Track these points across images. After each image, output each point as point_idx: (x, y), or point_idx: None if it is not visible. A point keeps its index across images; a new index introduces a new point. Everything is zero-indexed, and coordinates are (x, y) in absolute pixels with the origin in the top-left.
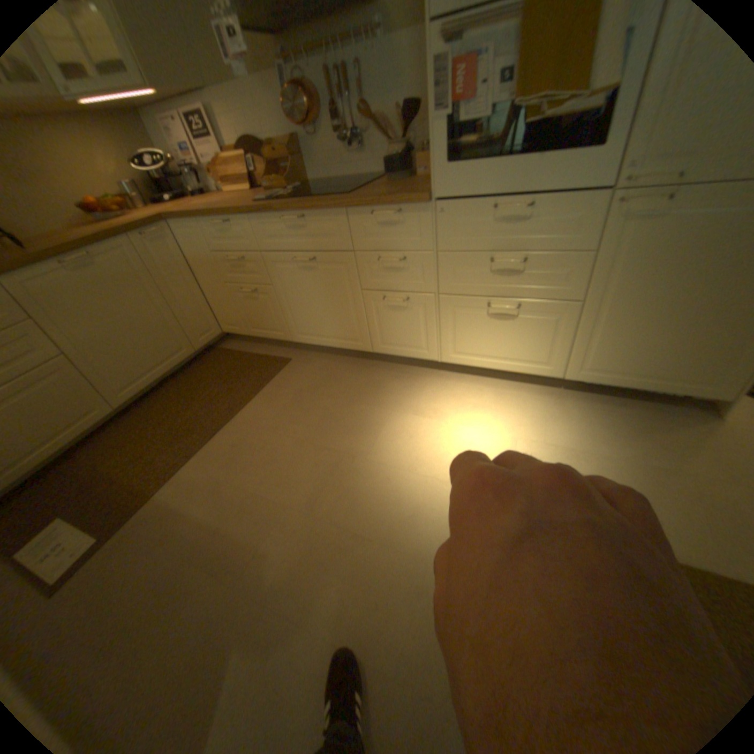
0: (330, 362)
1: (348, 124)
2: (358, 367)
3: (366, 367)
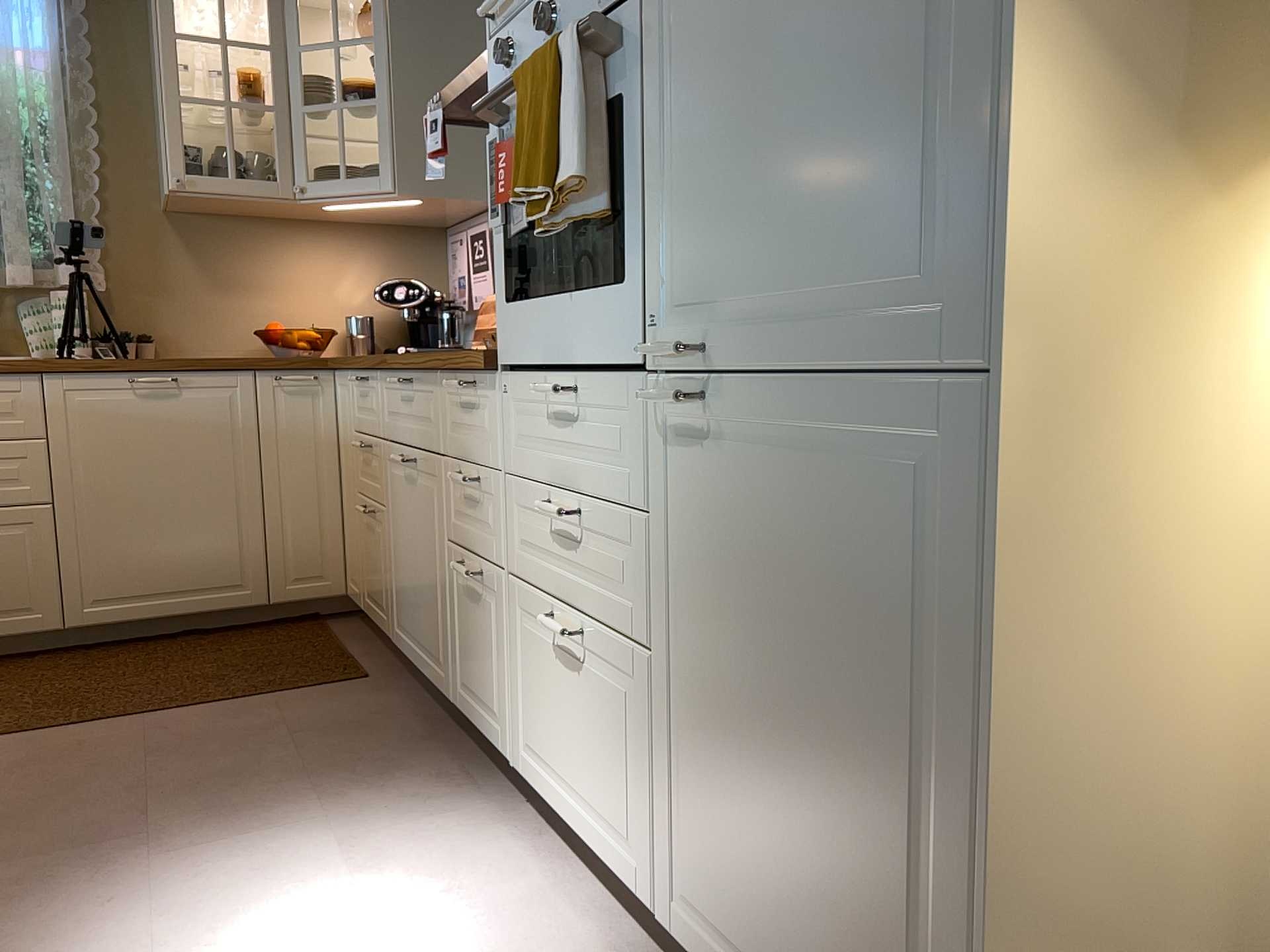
0: (407, 708)
1: None
2: (427, 735)
3: (438, 741)
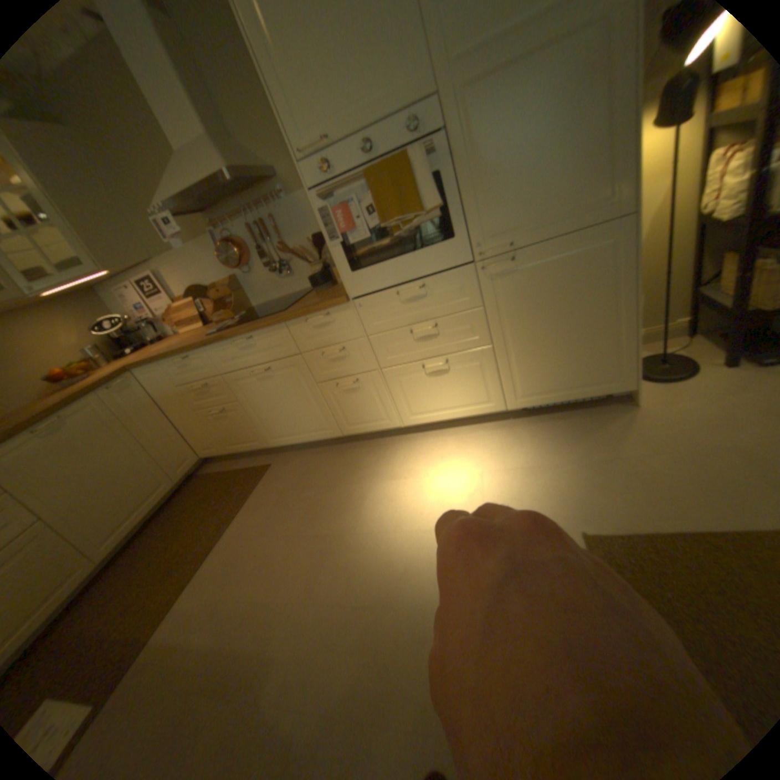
0: (308, 456)
1: (276, 259)
2: (334, 453)
3: (342, 451)
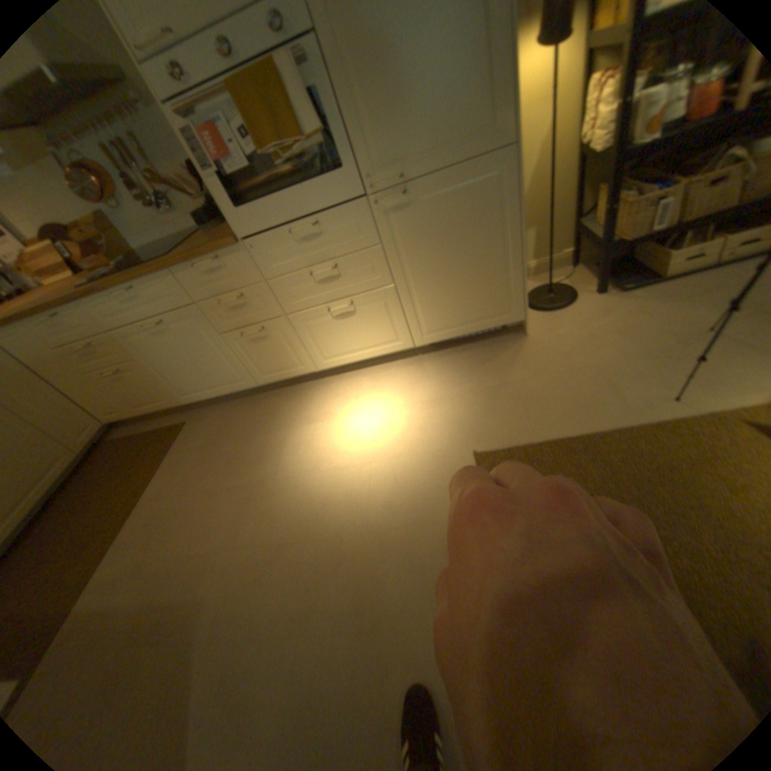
0: (225, 410)
1: (149, 191)
2: (252, 404)
3: (259, 401)
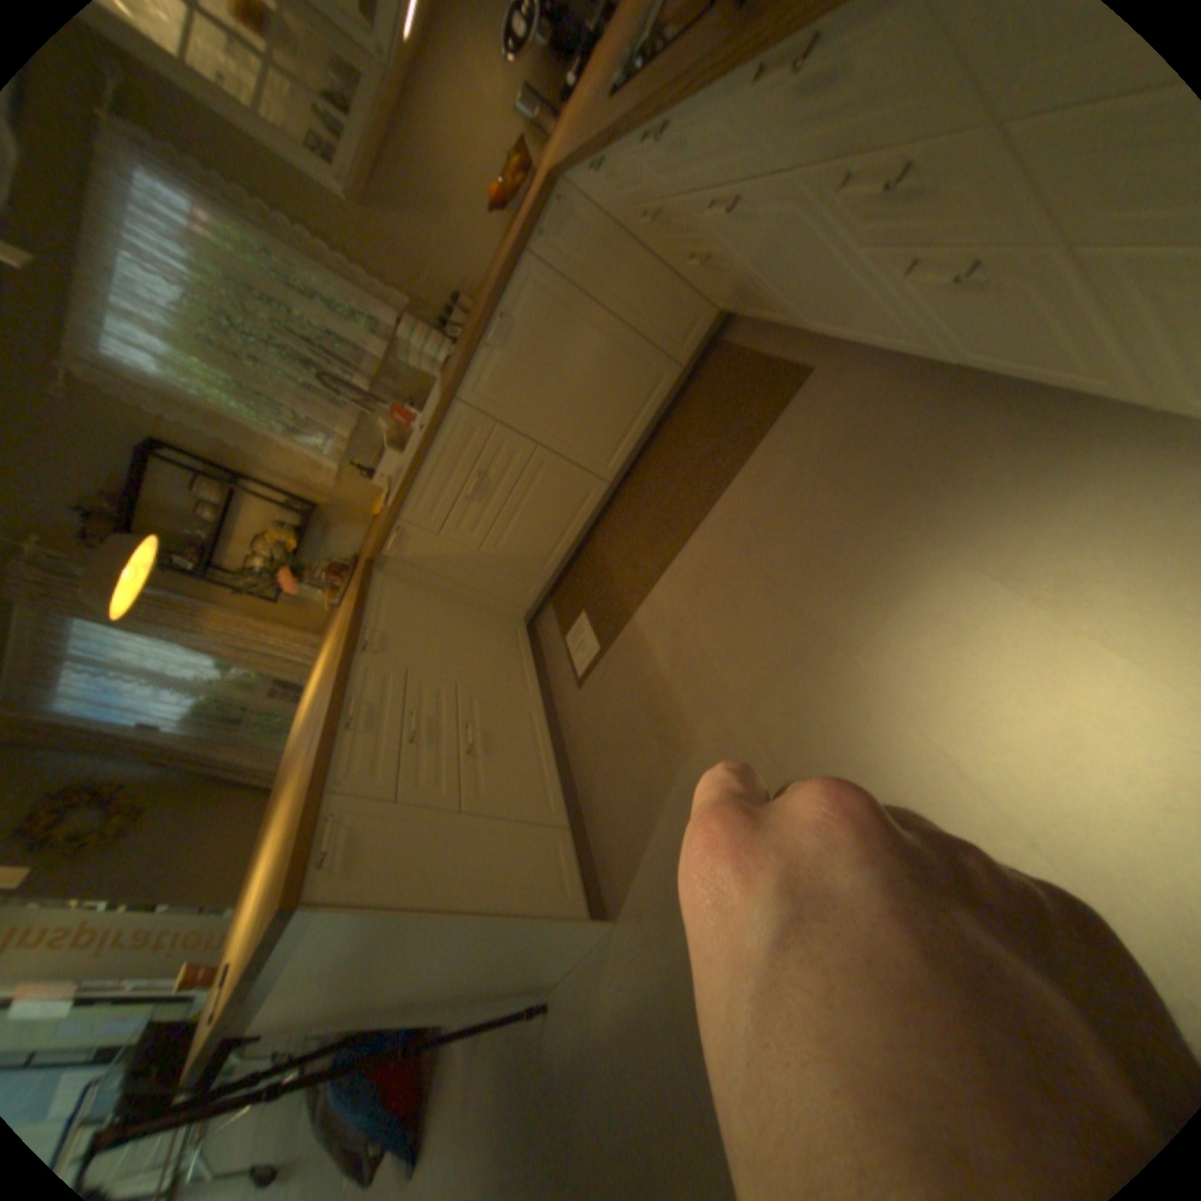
0: (882, 374)
1: None
2: (937, 391)
3: (956, 391)
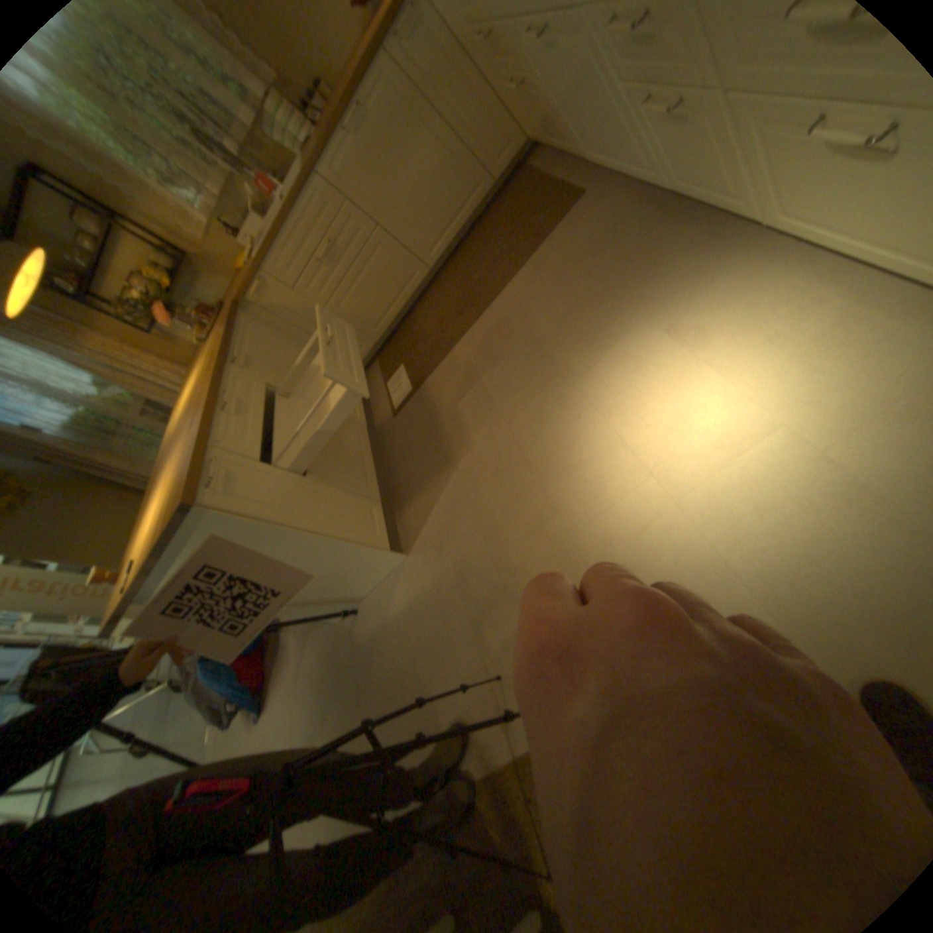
0: (628, 197)
1: None
2: (658, 211)
3: (669, 212)
